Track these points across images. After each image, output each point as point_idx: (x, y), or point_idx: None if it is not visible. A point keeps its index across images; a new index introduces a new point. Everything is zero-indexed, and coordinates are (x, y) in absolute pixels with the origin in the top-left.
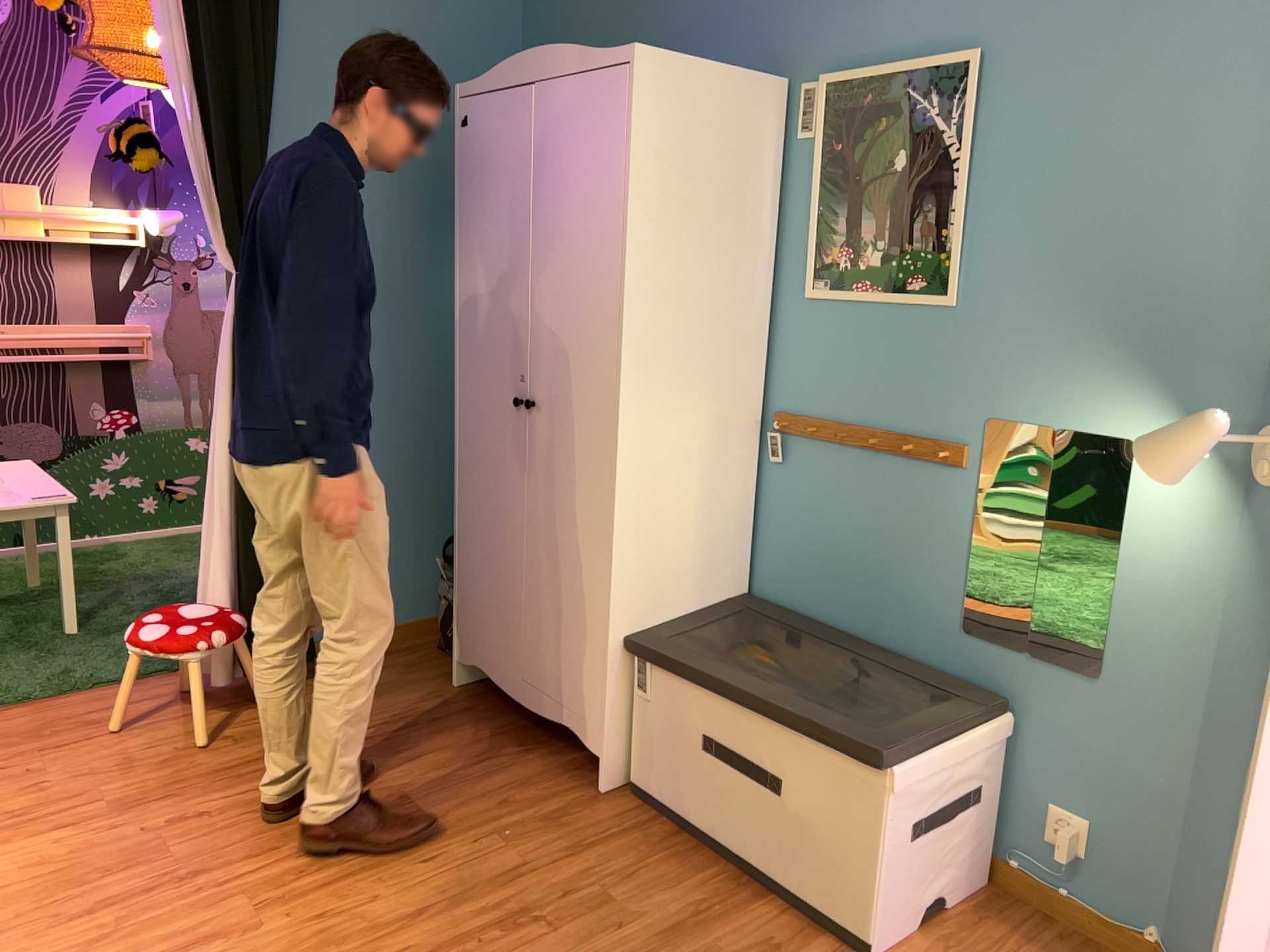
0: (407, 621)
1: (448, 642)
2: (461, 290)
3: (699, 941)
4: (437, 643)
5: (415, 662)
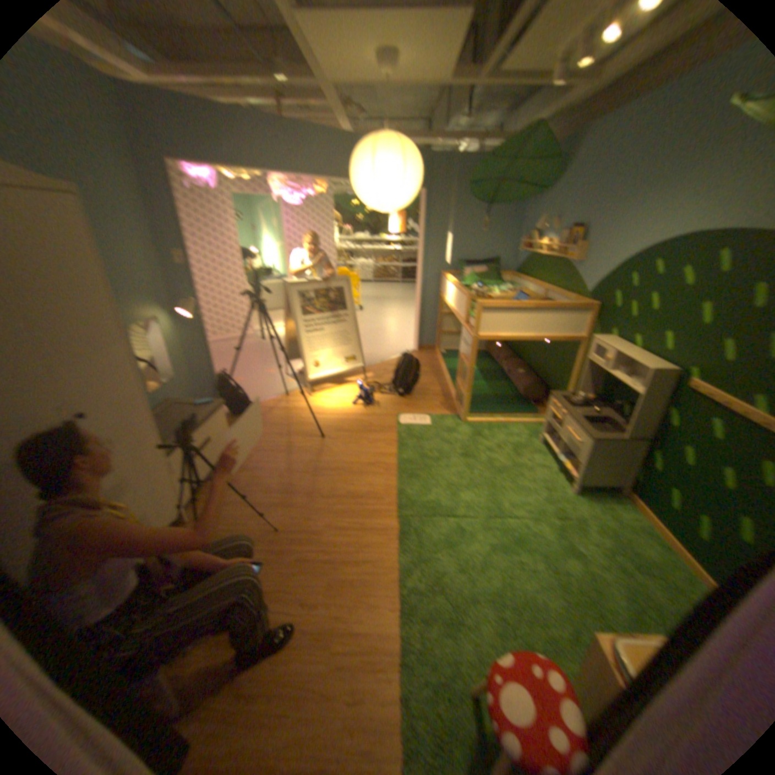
0: None
1: None
2: None
3: (246, 465)
4: None
5: None
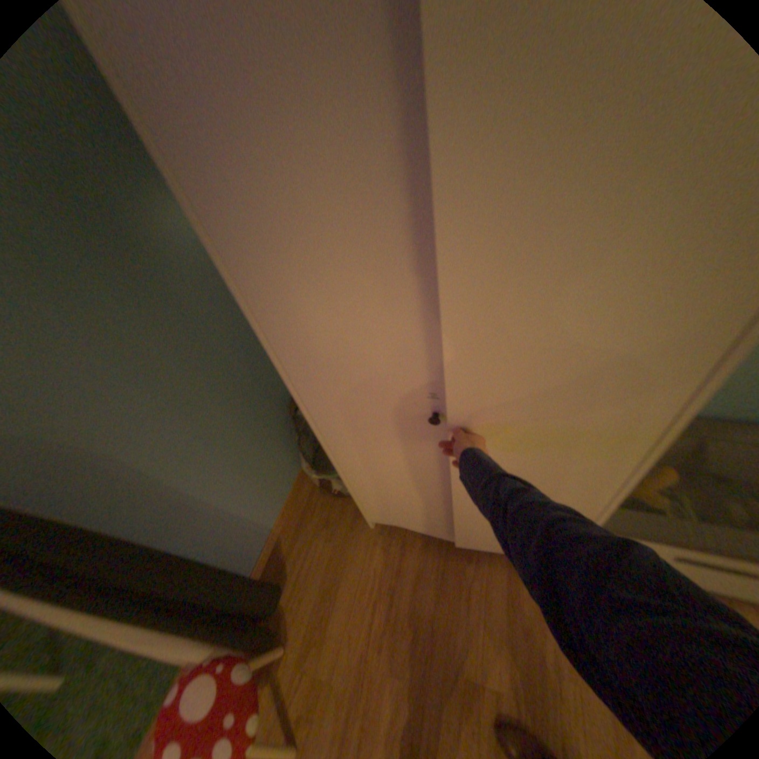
0: (291, 489)
1: (337, 494)
2: (258, 303)
3: None
4: (321, 490)
5: (325, 517)
